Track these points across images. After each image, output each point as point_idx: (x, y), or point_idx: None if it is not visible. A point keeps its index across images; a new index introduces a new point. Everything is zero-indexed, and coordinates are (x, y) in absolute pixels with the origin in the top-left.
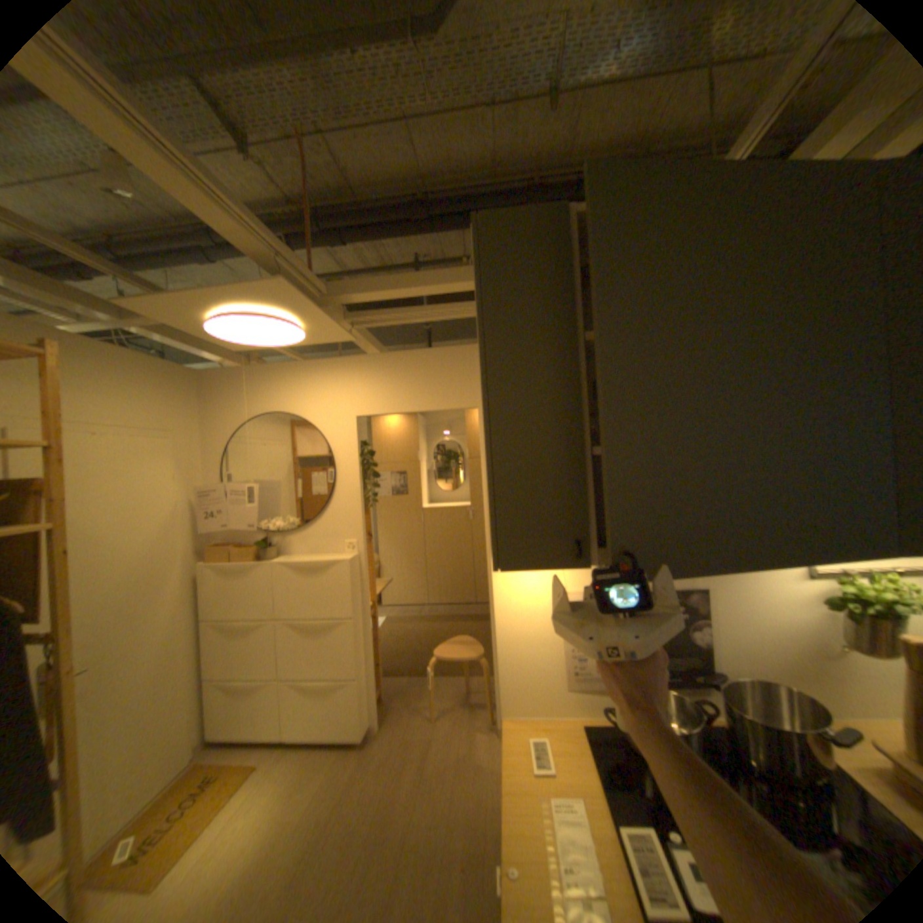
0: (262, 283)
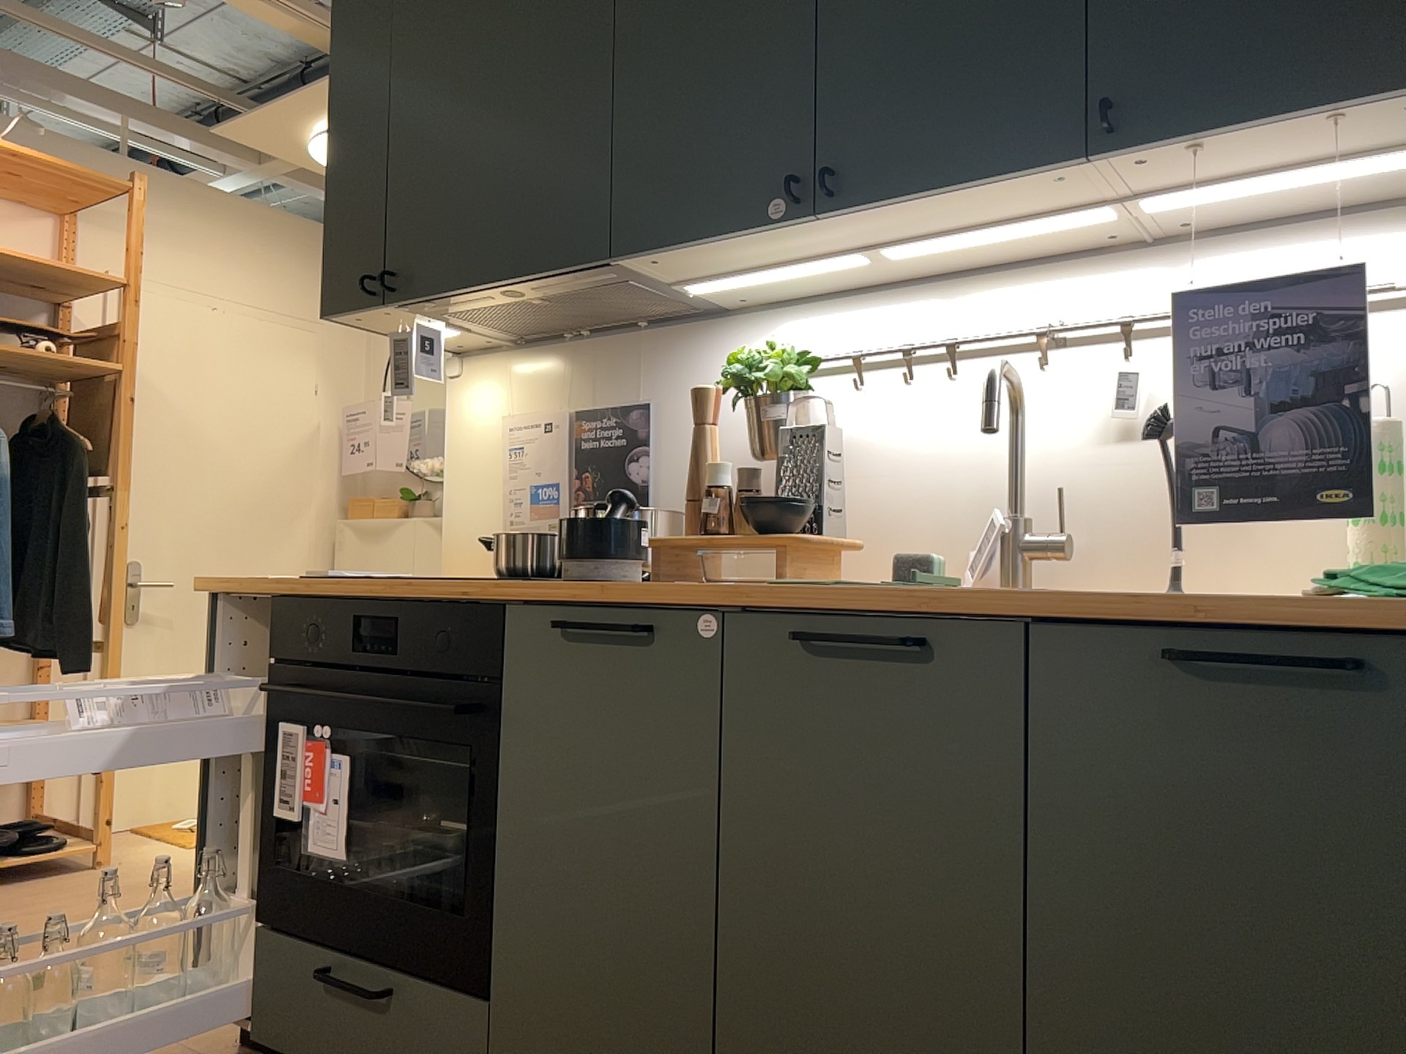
0: None
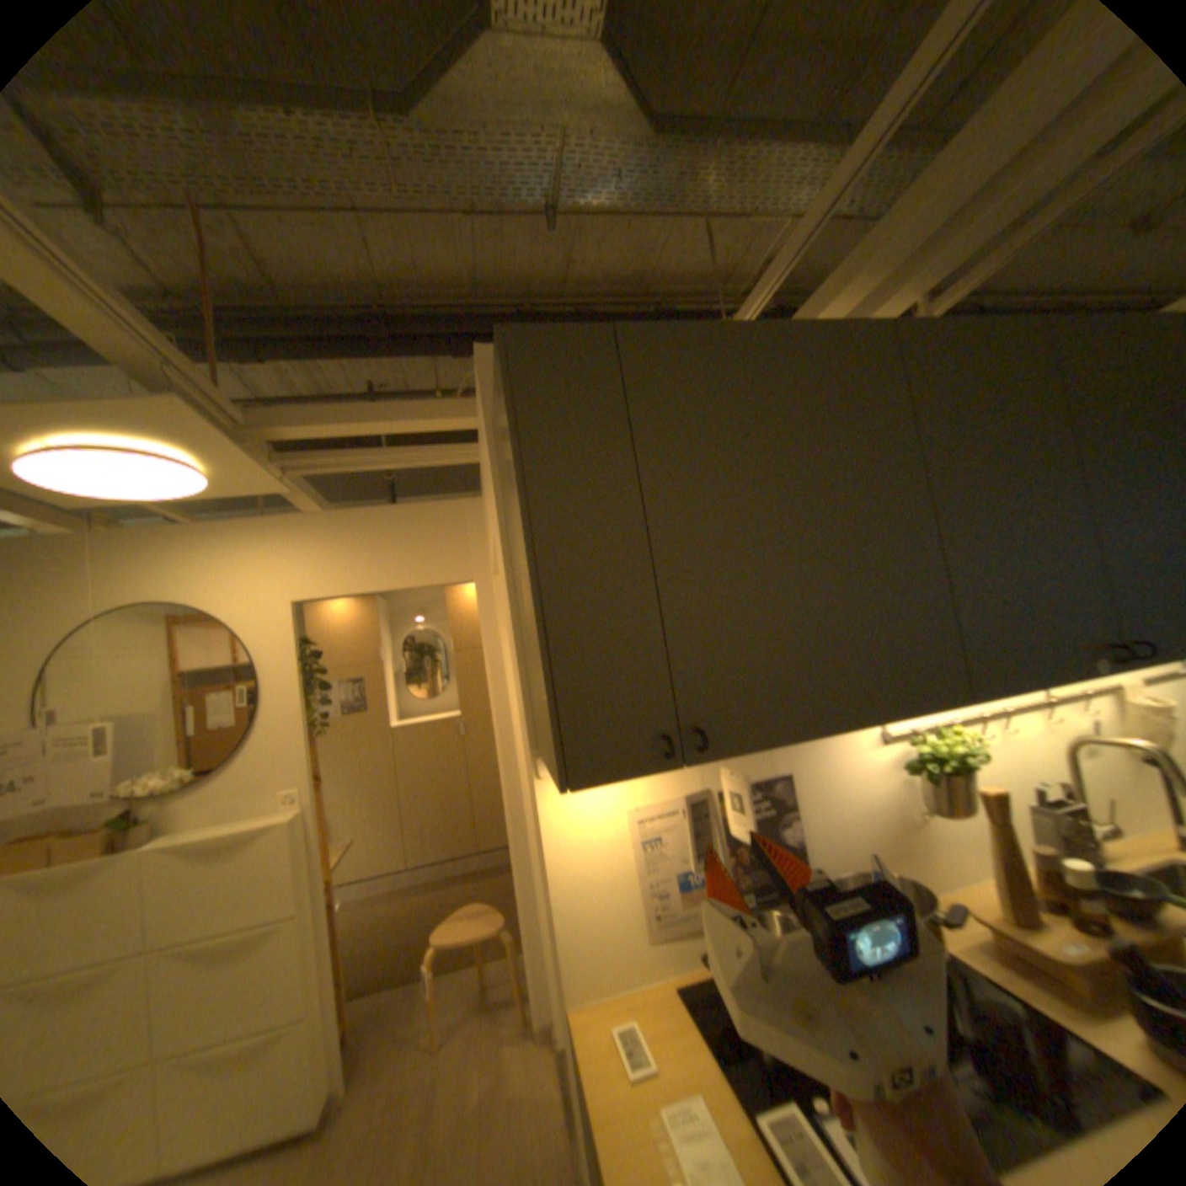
0: (140, 404)
